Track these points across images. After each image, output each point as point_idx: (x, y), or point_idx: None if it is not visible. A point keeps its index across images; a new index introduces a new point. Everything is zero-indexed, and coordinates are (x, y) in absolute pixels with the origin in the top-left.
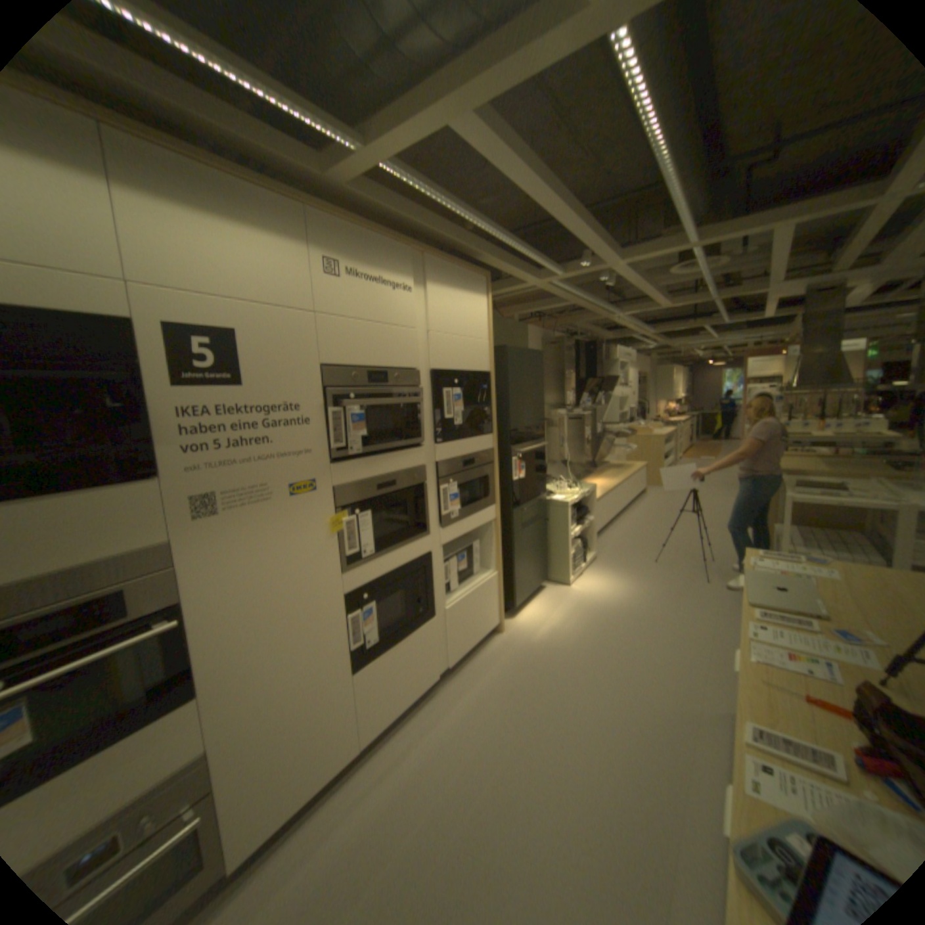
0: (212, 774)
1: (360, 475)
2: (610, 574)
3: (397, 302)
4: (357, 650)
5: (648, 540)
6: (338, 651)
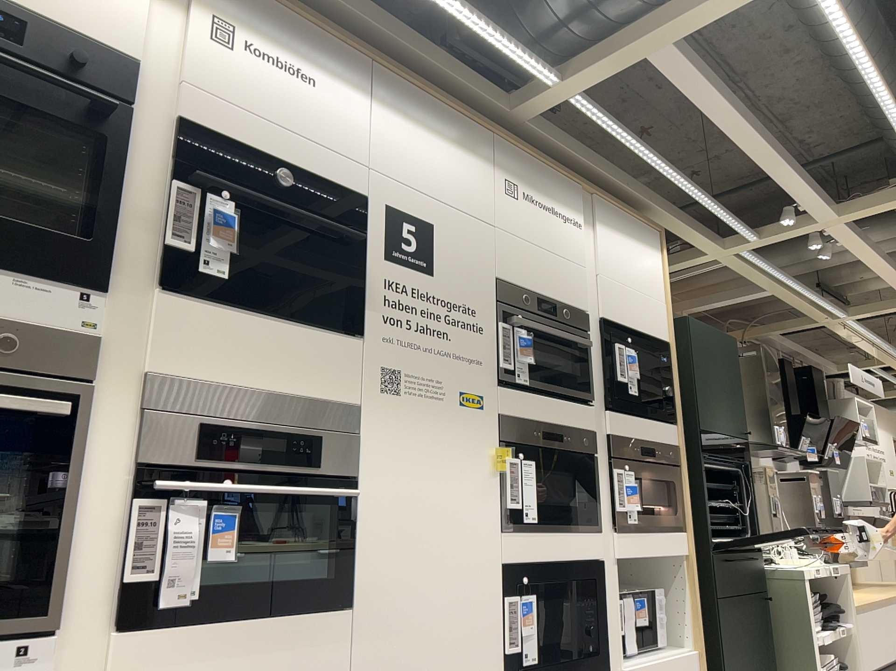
0: None
1: (527, 412)
2: None
3: (568, 234)
4: (515, 658)
5: None
6: (493, 645)
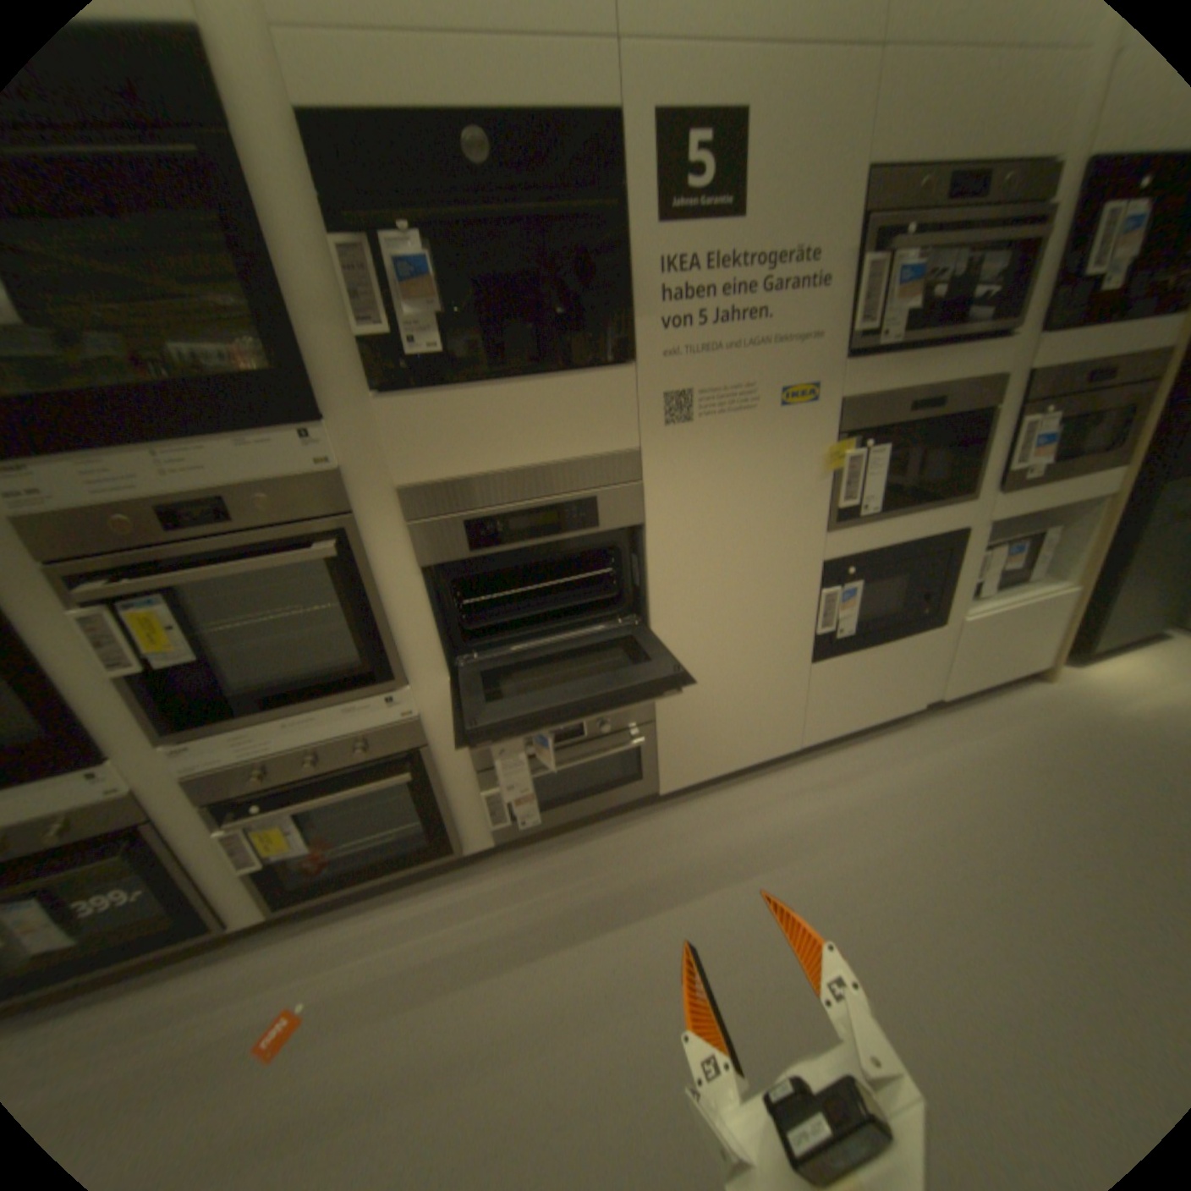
0: (656, 706)
1: (889, 383)
2: None
3: None
4: (825, 635)
5: None
6: (801, 629)
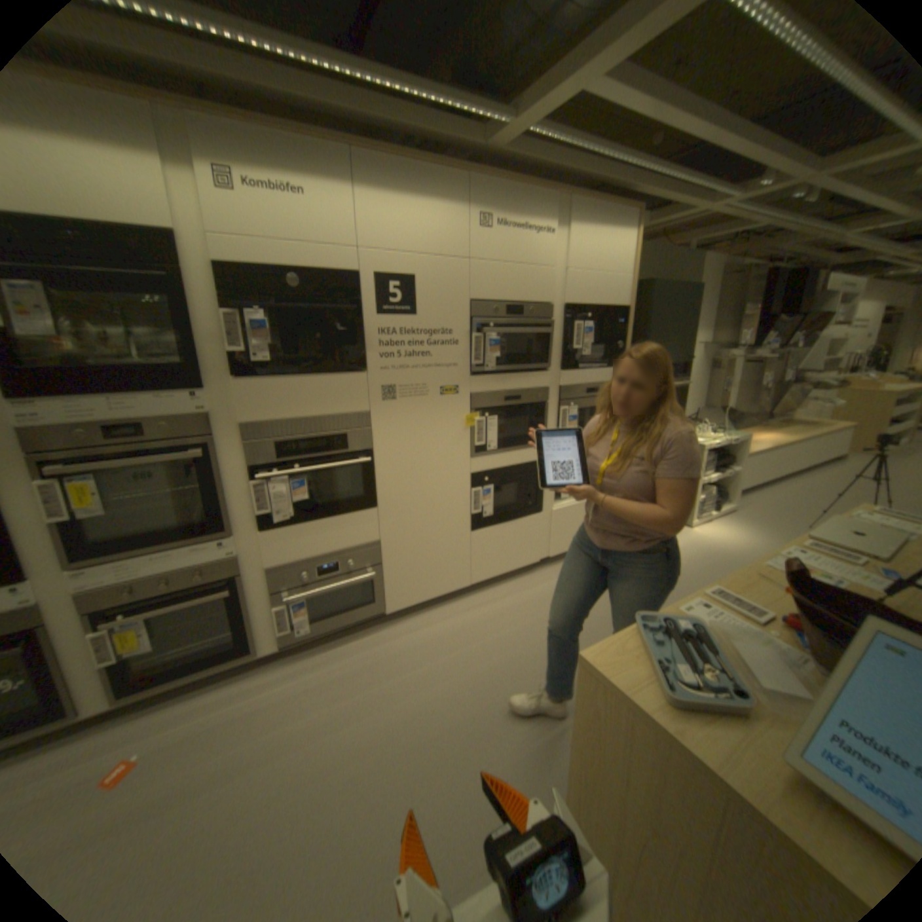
0: (382, 554)
1: (491, 388)
2: (745, 528)
3: (538, 245)
4: (476, 515)
5: (816, 507)
6: (462, 511)
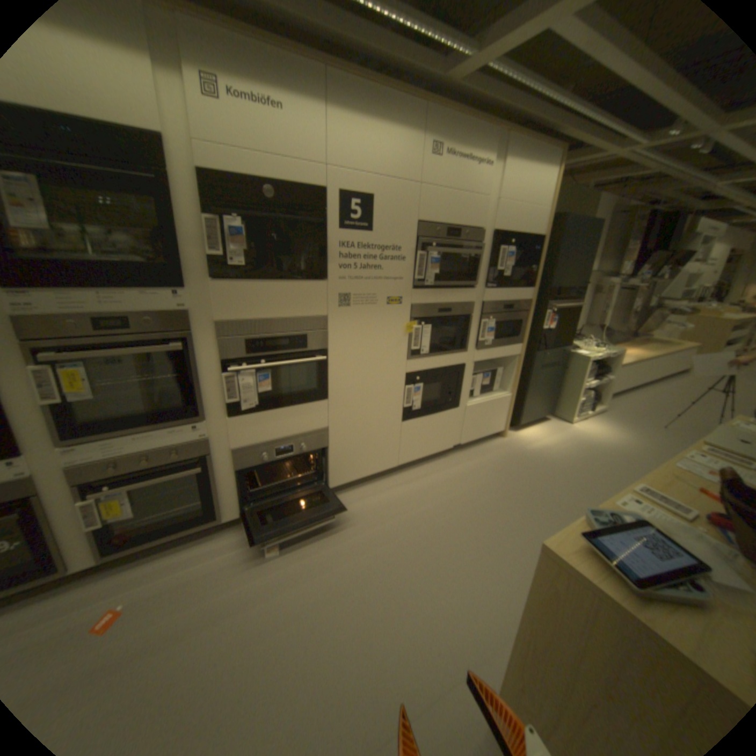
0: (330, 439)
1: (429, 300)
2: (615, 425)
3: (479, 174)
4: (407, 408)
5: (668, 411)
6: (397, 404)
